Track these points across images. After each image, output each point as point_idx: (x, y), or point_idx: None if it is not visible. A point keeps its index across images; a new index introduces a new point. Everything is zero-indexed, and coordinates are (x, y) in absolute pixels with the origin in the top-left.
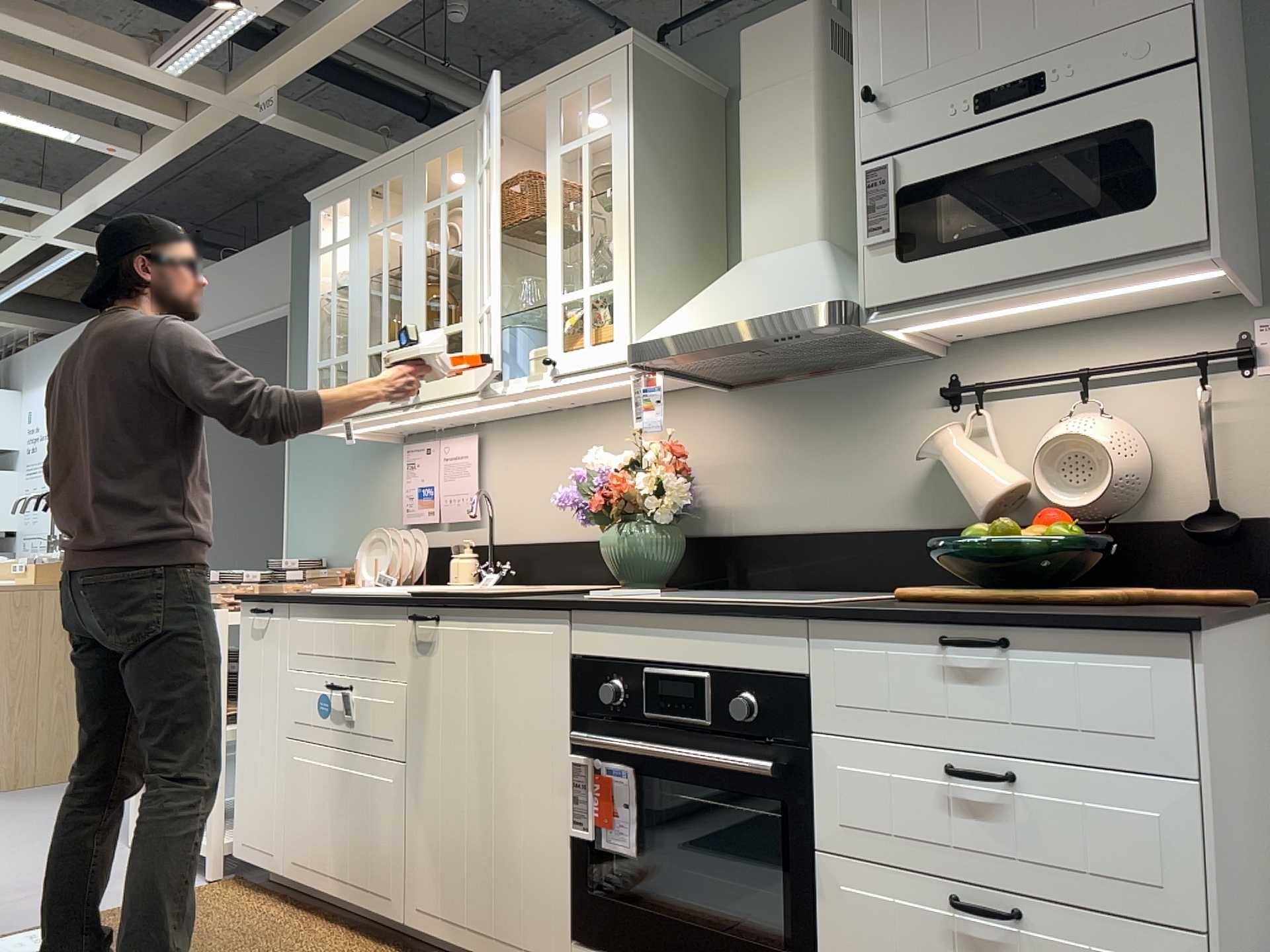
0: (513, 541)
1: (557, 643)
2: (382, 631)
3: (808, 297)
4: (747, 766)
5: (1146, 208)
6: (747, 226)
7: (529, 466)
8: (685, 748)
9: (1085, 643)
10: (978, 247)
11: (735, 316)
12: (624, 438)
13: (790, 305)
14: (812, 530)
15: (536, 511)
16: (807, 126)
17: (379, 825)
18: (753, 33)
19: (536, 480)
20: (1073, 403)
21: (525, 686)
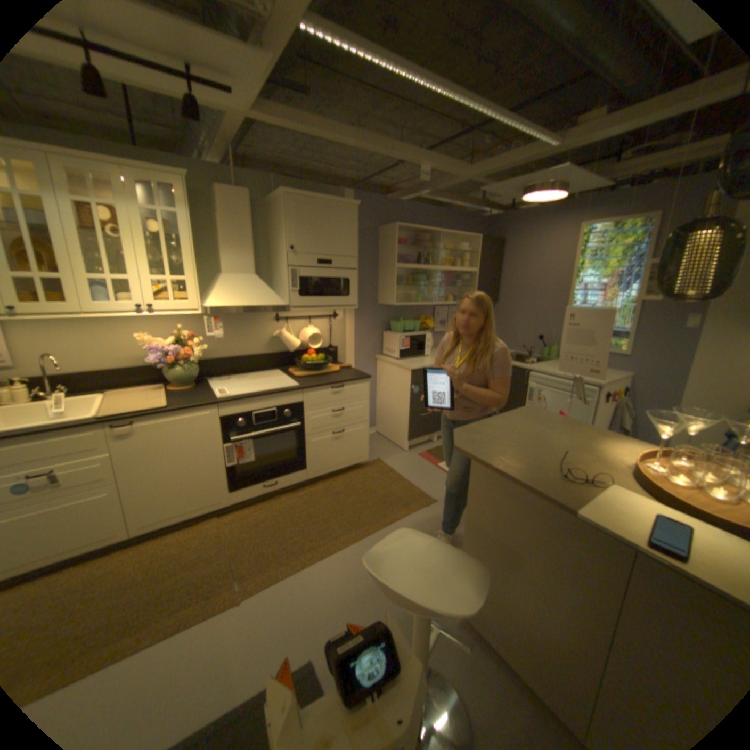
0: (53, 374)
1: (213, 415)
2: (80, 439)
3: (275, 301)
4: (293, 426)
5: (348, 297)
6: (226, 262)
7: (58, 336)
8: (268, 428)
9: (354, 383)
10: (318, 297)
11: (251, 303)
12: (137, 325)
13: (271, 303)
14: (235, 356)
15: (71, 358)
16: (249, 234)
17: (100, 515)
18: (223, 188)
19: (67, 343)
20: (305, 323)
21: (197, 432)
